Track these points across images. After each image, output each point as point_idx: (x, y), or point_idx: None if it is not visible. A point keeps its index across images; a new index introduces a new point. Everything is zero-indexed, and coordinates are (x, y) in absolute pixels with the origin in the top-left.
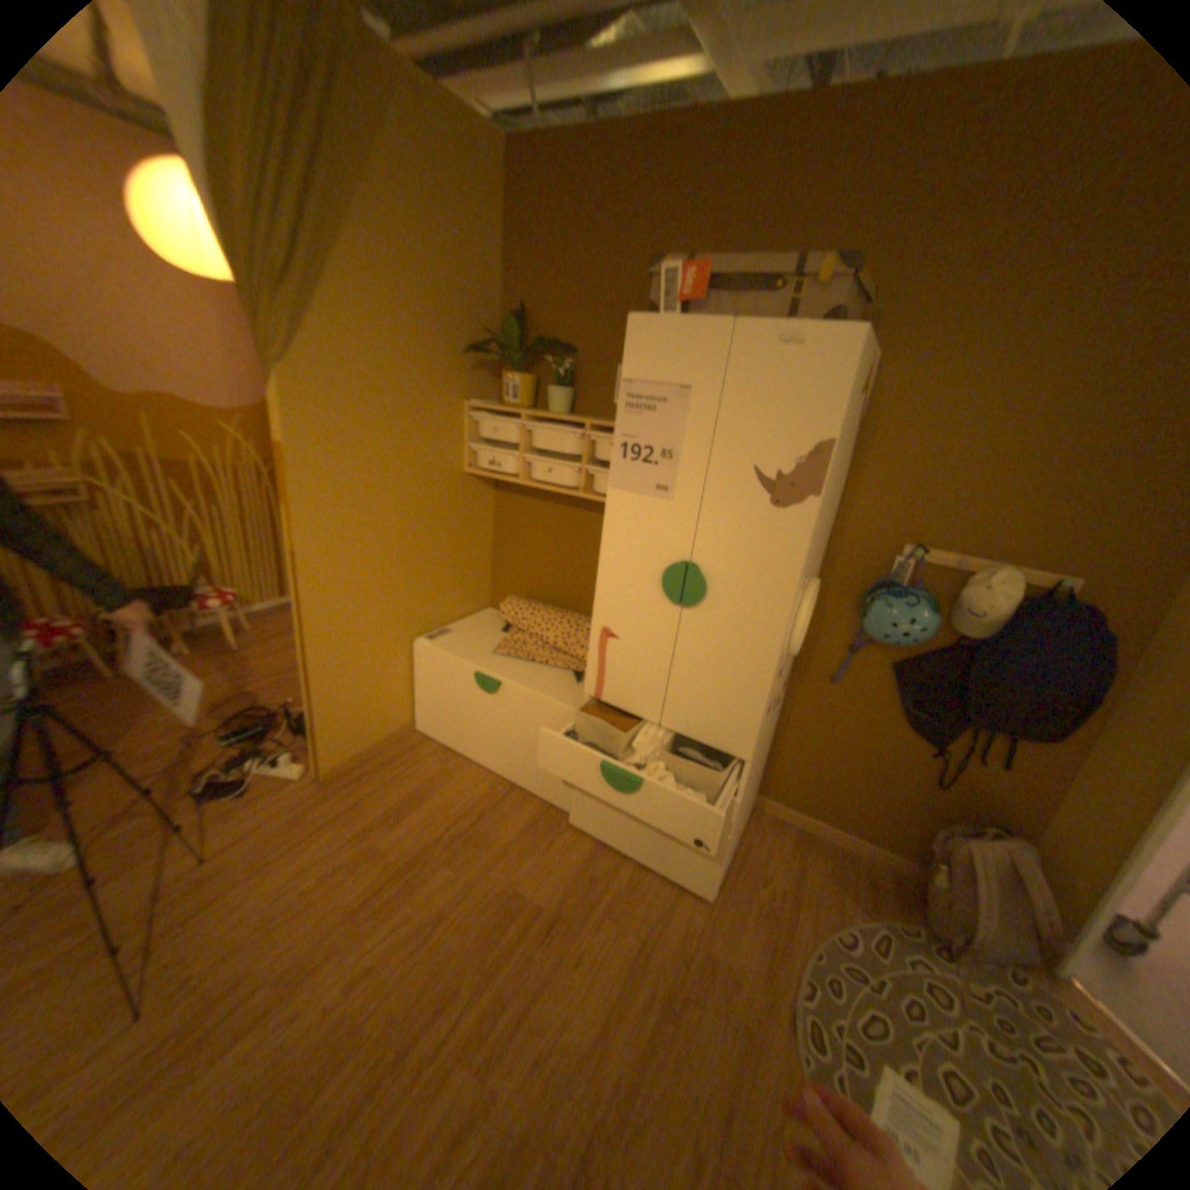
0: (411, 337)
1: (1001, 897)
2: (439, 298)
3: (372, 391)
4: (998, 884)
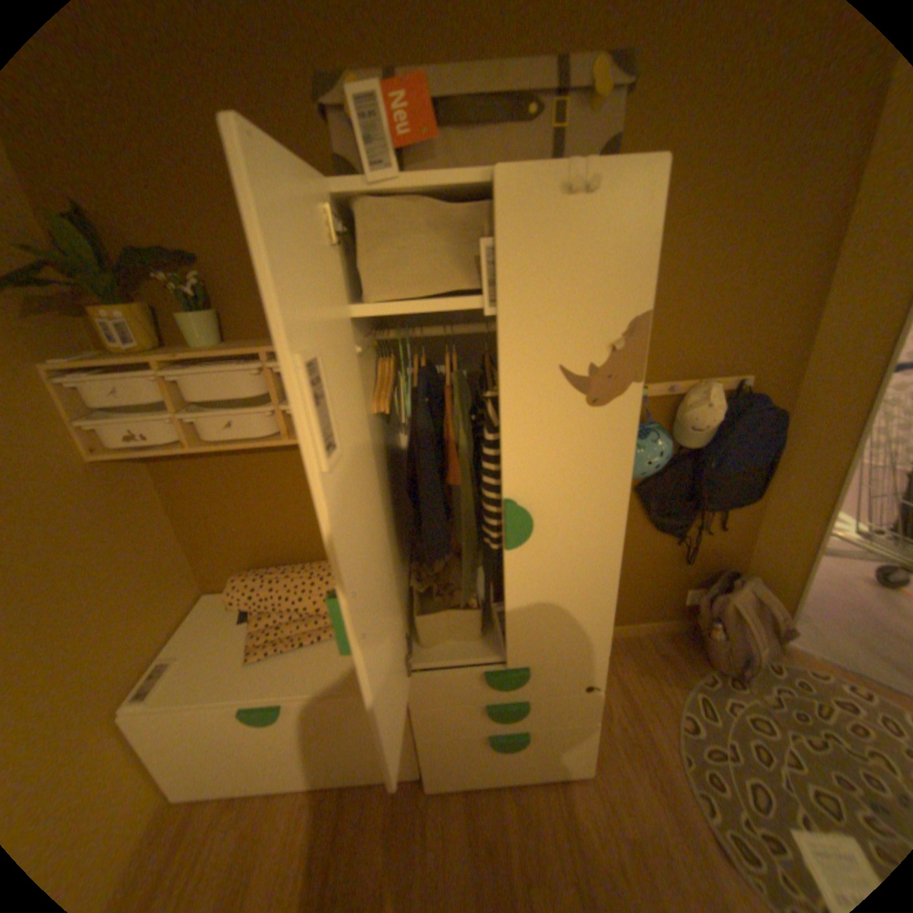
0: None
1: (765, 629)
2: None
3: None
4: (760, 620)
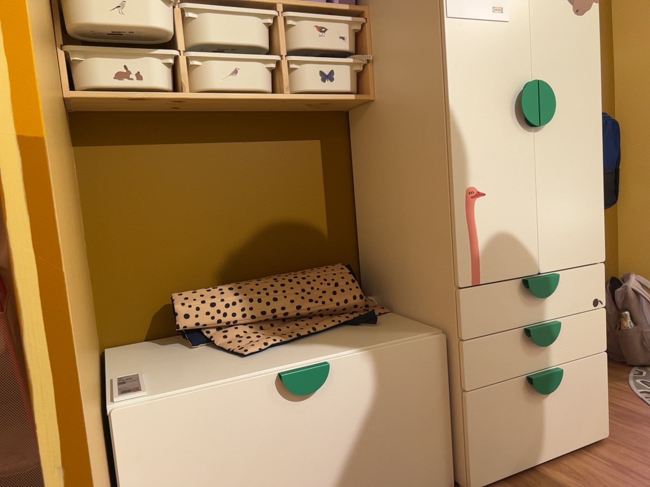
0: None
1: None
2: None
3: None
4: None
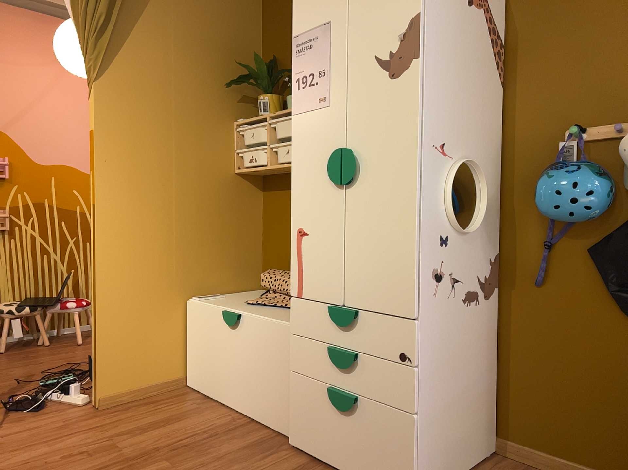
0: (191, 74)
1: None
2: (213, 53)
3: (160, 104)
4: None
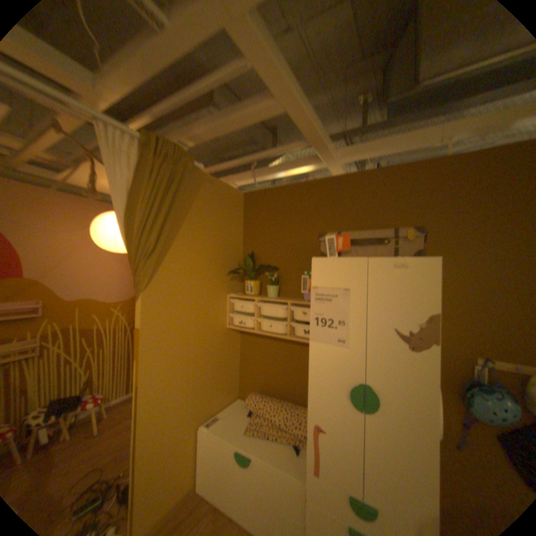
0: (204, 270)
1: None
2: (217, 253)
3: (185, 297)
4: None
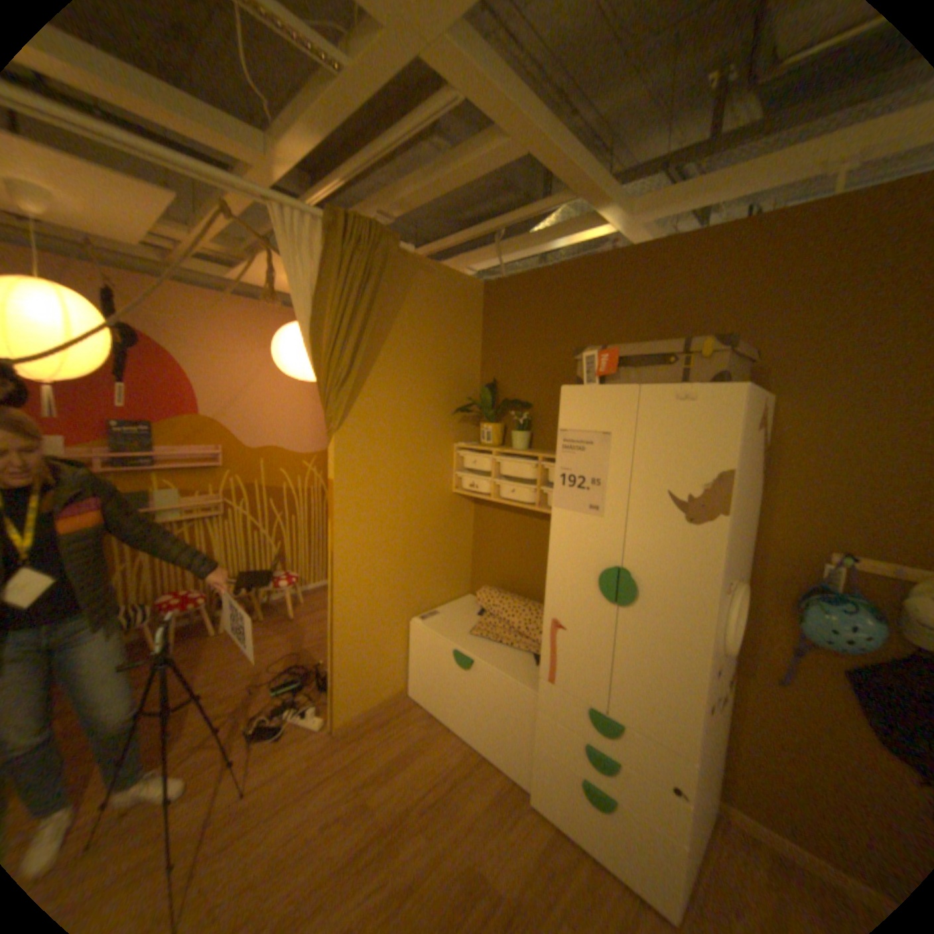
0: (418, 405)
1: None
2: (438, 380)
3: (391, 442)
4: None
